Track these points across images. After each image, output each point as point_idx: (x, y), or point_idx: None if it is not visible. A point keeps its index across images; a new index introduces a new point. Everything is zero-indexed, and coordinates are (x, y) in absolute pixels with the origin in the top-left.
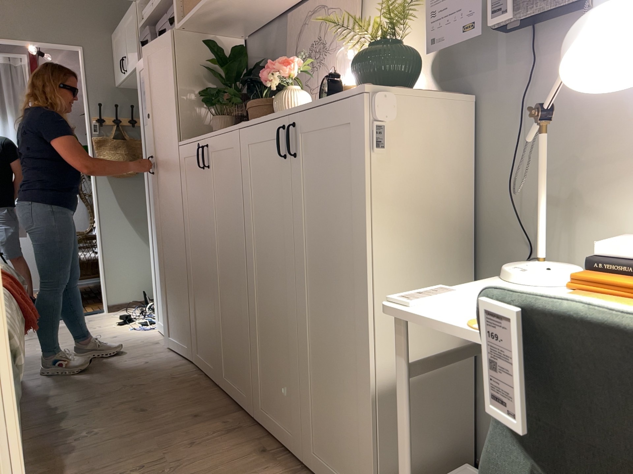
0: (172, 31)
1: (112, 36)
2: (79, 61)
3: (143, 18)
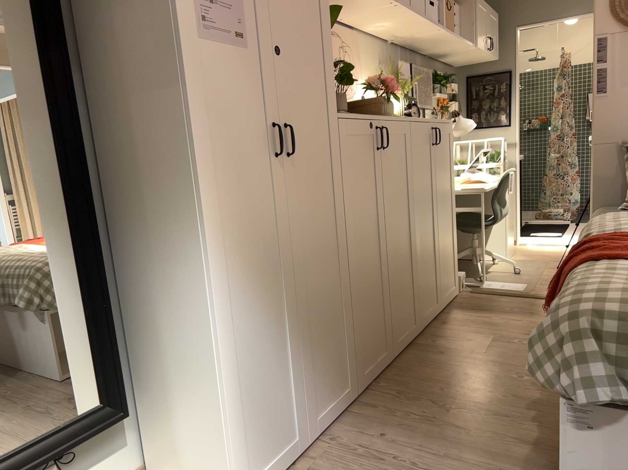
0: None
1: None
2: None
3: None
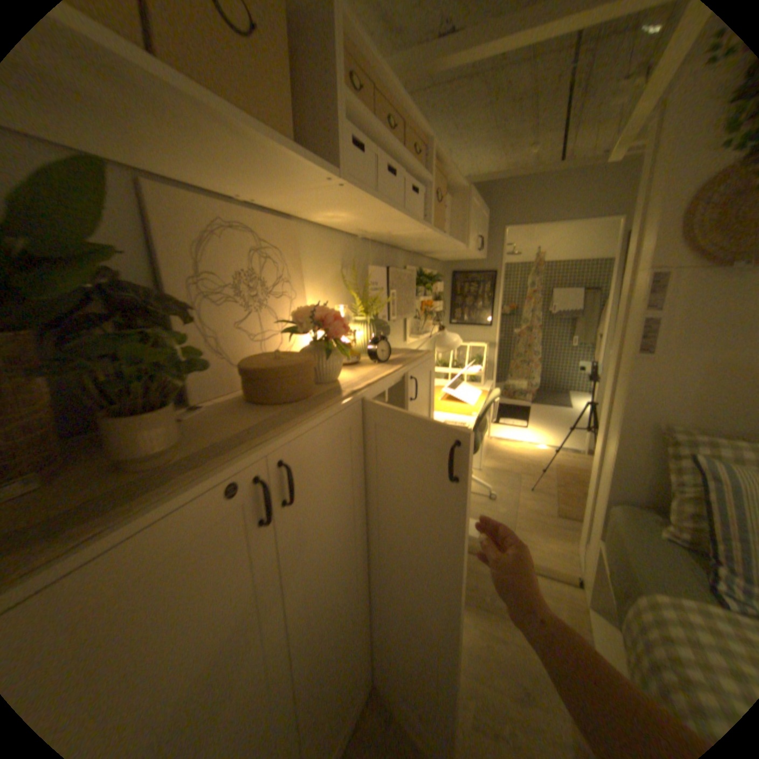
0: None
1: None
2: None
3: None
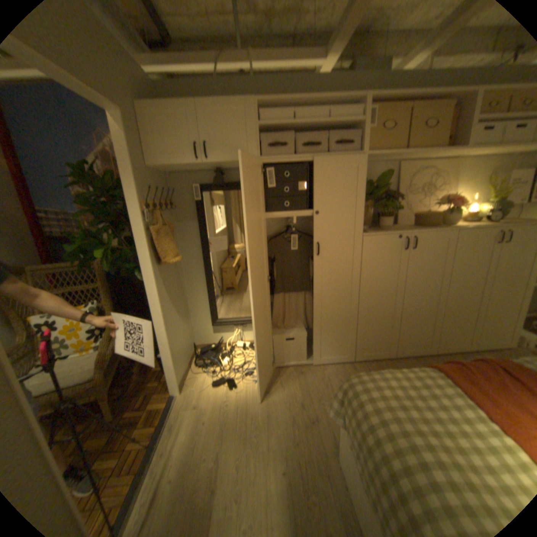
0: (365, 155)
1: (143, 103)
2: (111, 126)
3: (261, 116)
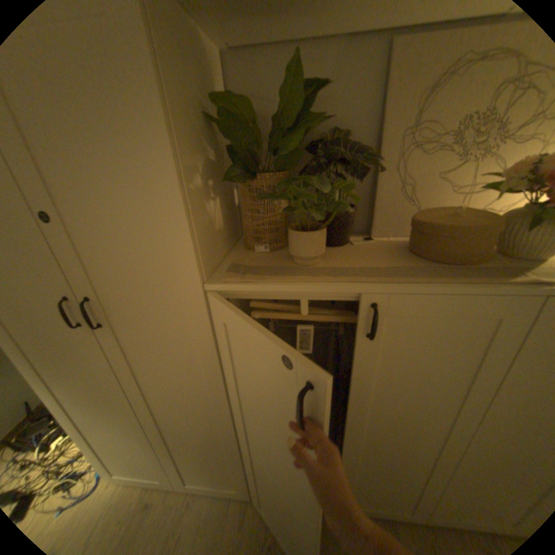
0: None
1: None
2: None
3: None
